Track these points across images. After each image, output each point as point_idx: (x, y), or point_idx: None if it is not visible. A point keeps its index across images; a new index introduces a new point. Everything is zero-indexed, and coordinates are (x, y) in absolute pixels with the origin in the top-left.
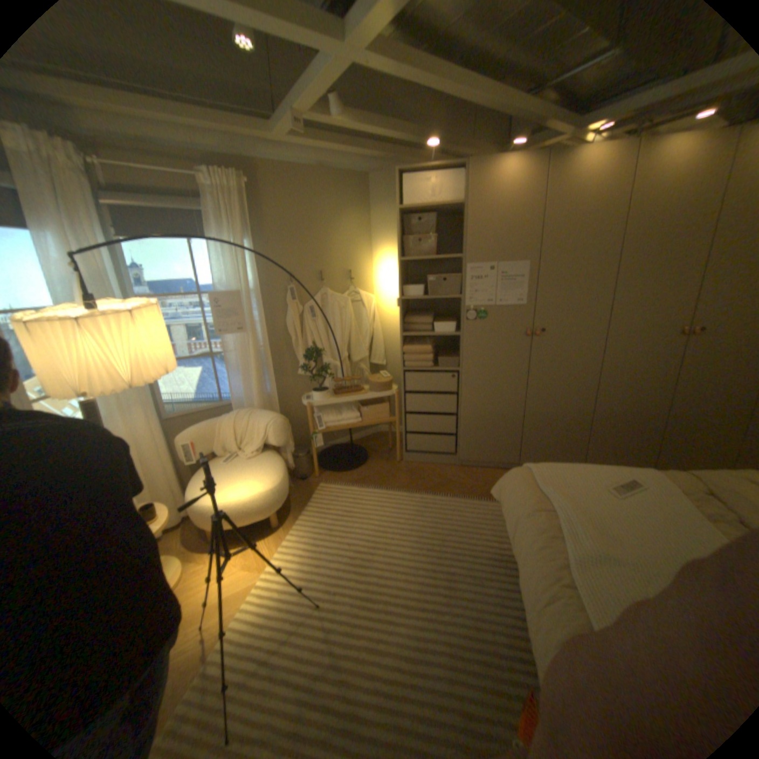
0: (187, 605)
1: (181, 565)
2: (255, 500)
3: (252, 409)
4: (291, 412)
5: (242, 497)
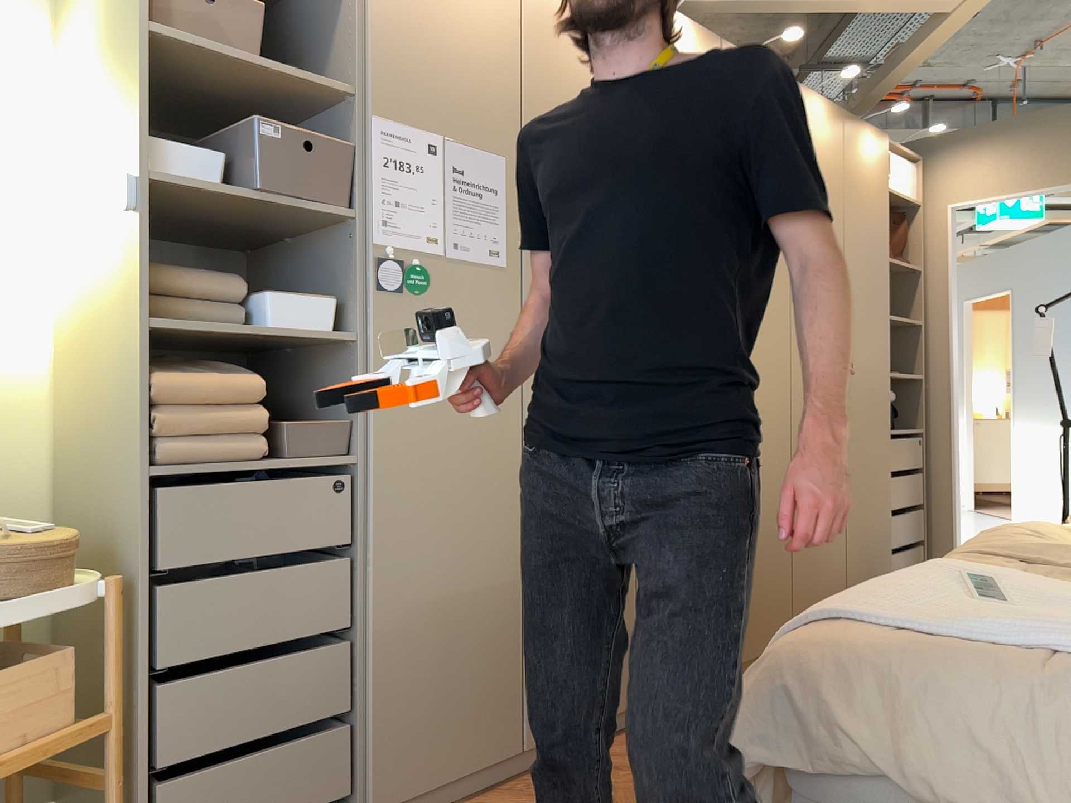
0: None
1: None
2: None
3: None
4: None
5: None
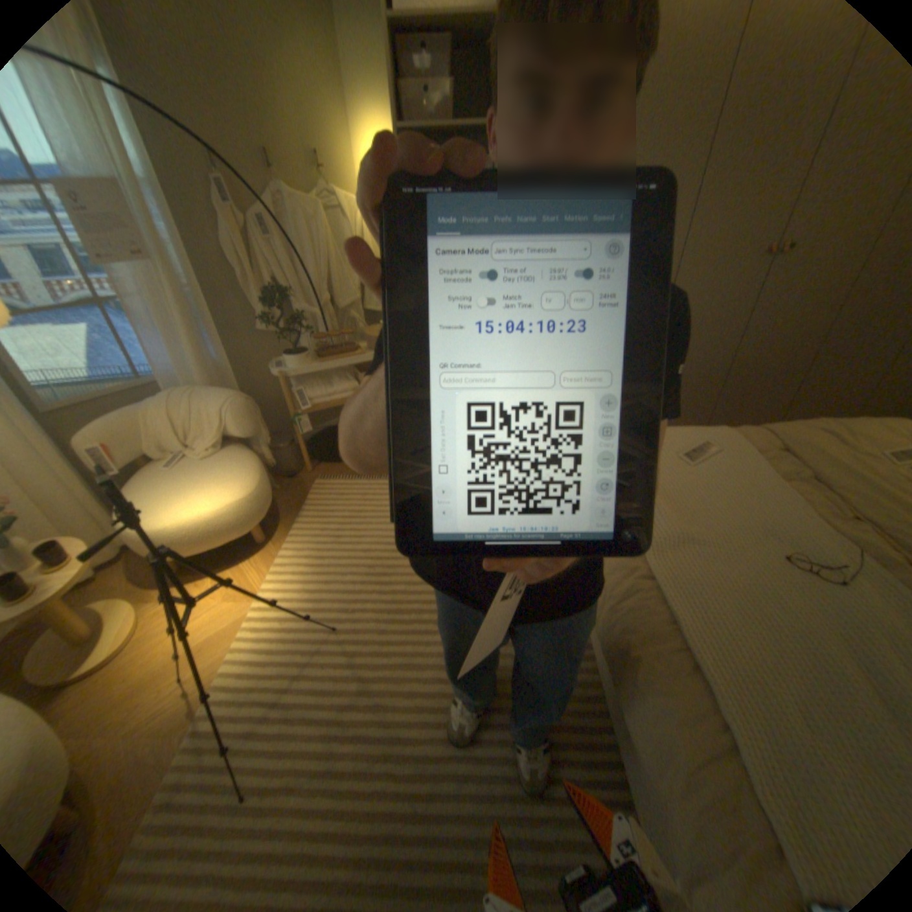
0: (154, 655)
1: (134, 608)
2: (224, 514)
3: (192, 388)
4: (258, 387)
5: (203, 513)
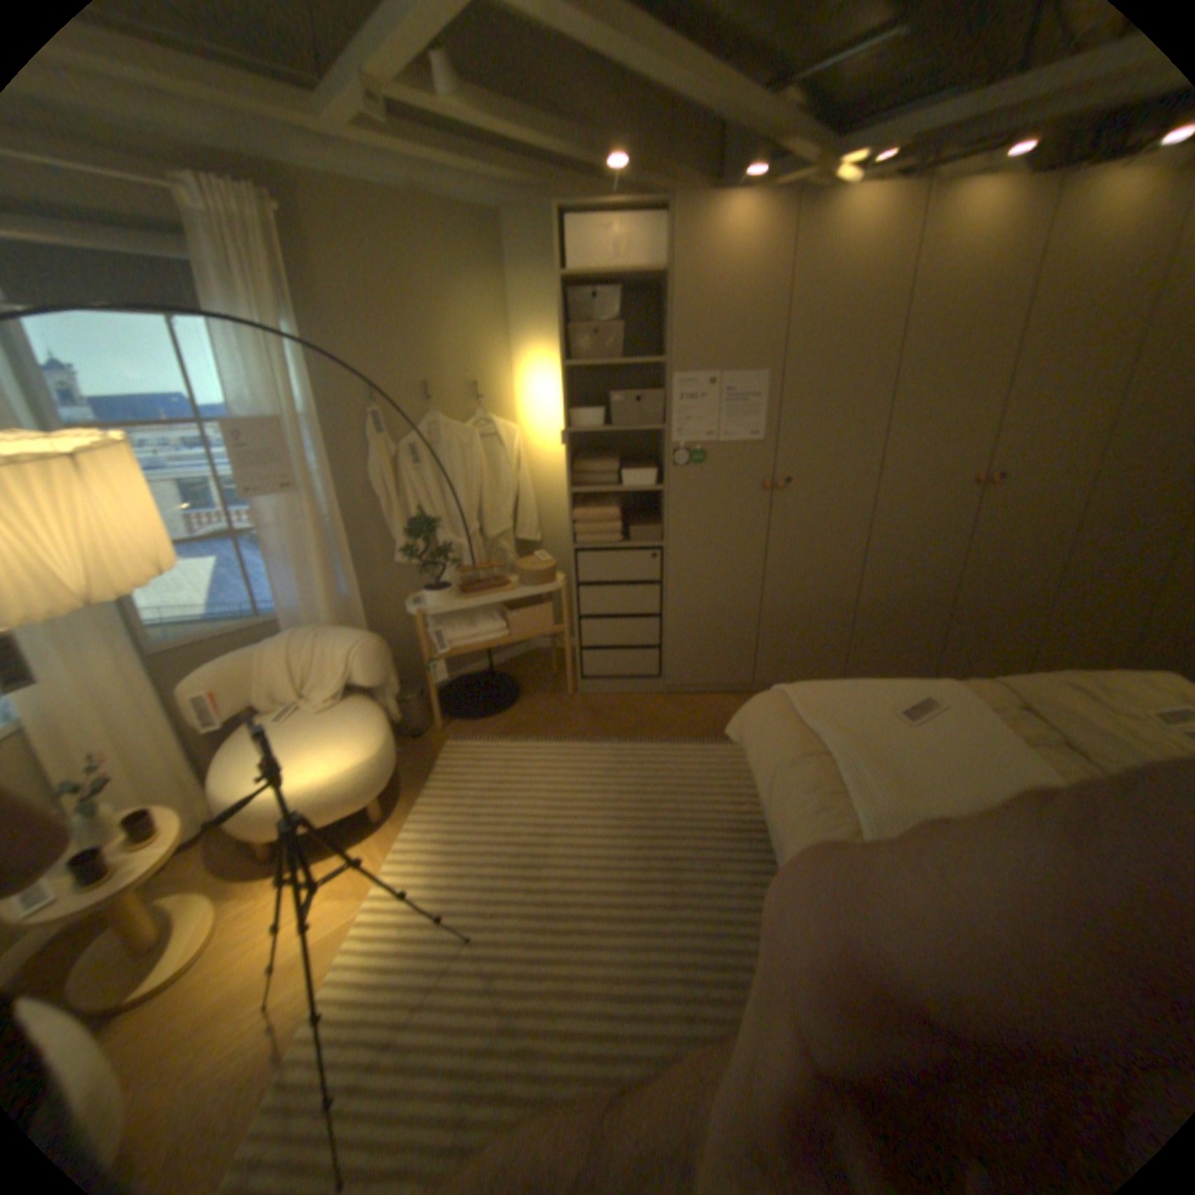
0: (241, 968)
1: (219, 902)
2: (346, 778)
3: (323, 626)
4: (392, 625)
5: (322, 776)
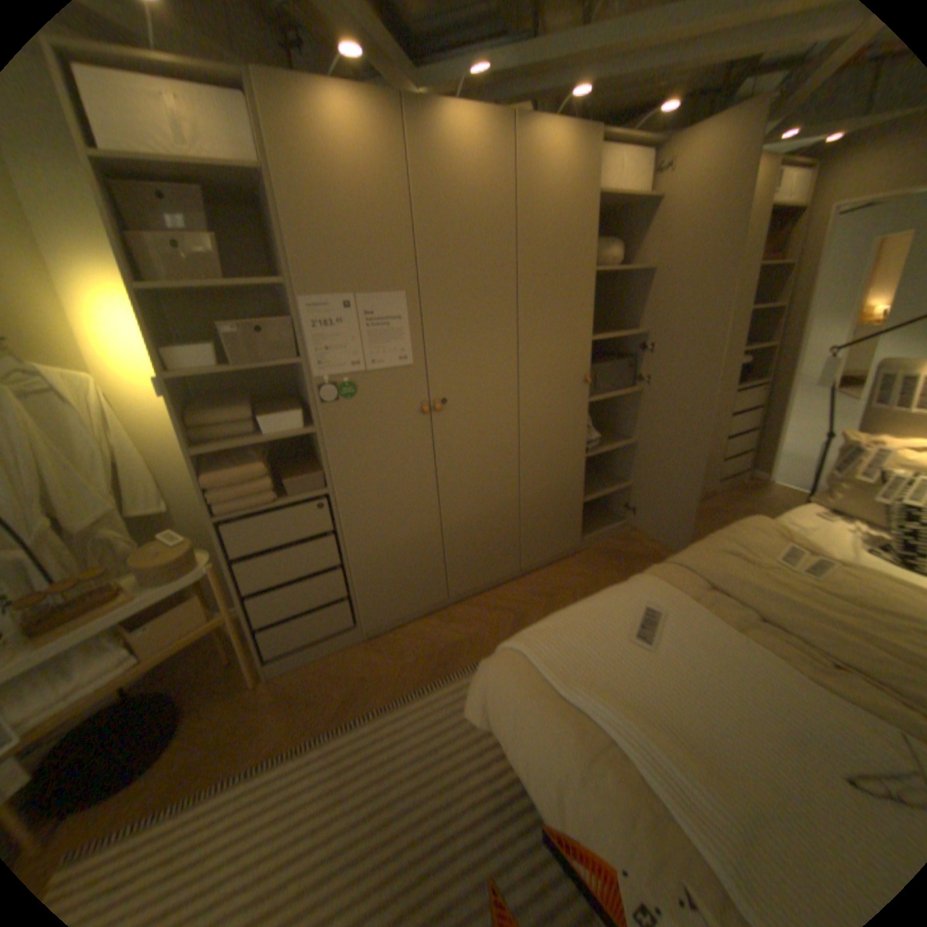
0: None
1: None
2: None
3: None
4: None
5: None
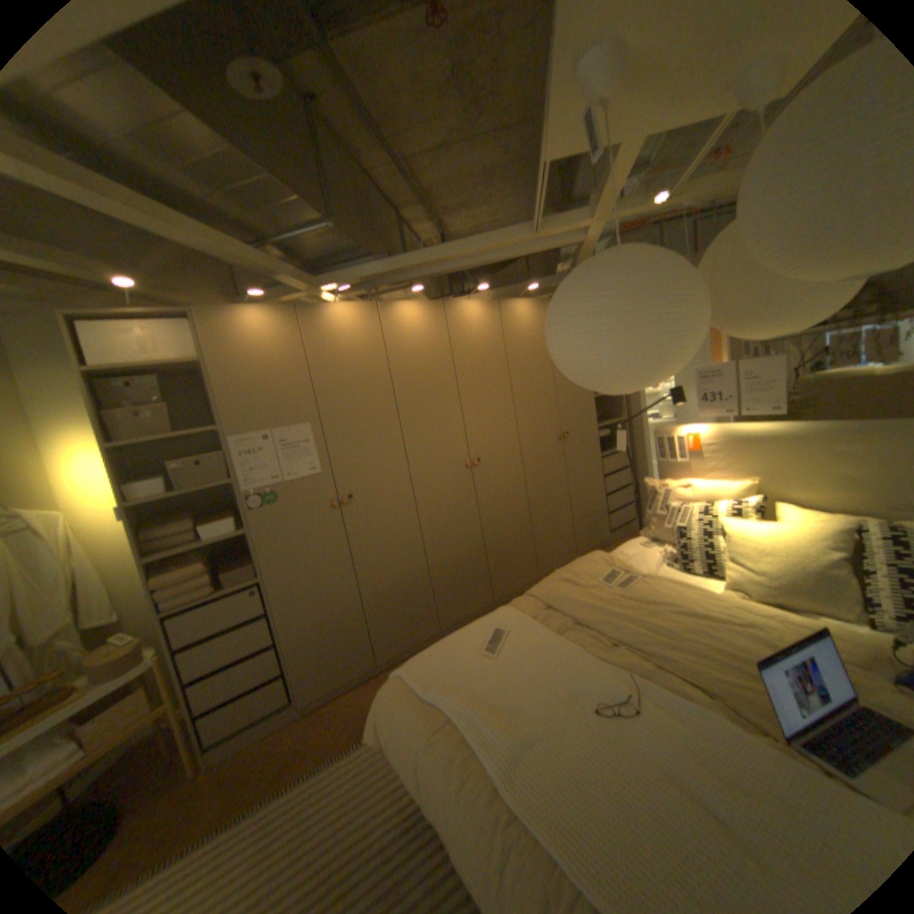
0: None
1: None
2: None
3: None
4: None
5: None
